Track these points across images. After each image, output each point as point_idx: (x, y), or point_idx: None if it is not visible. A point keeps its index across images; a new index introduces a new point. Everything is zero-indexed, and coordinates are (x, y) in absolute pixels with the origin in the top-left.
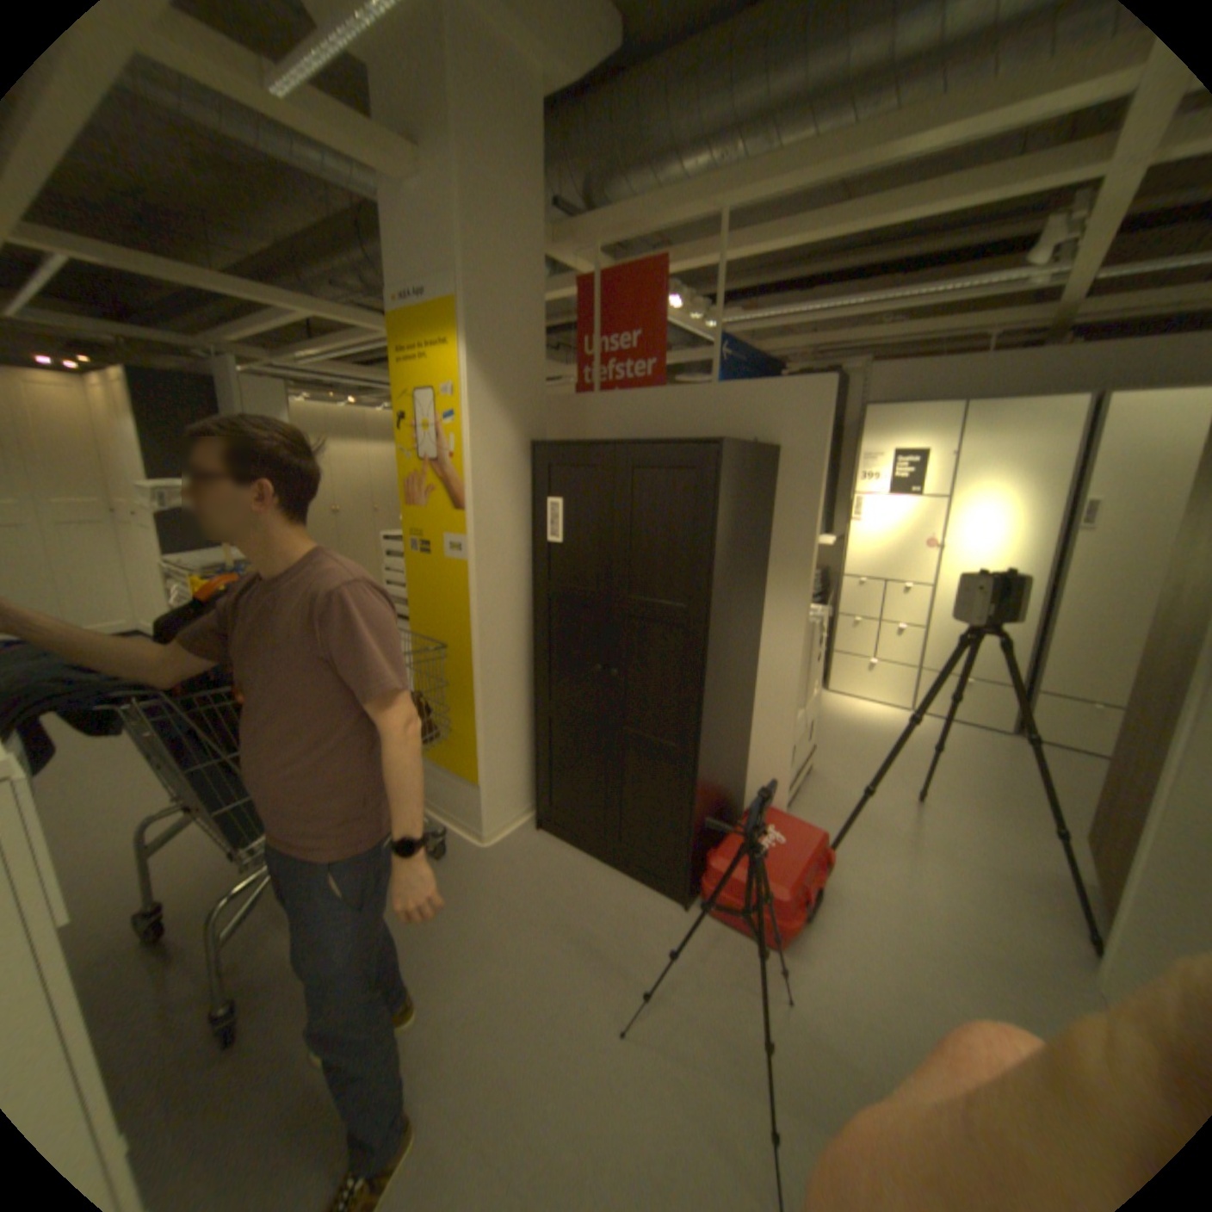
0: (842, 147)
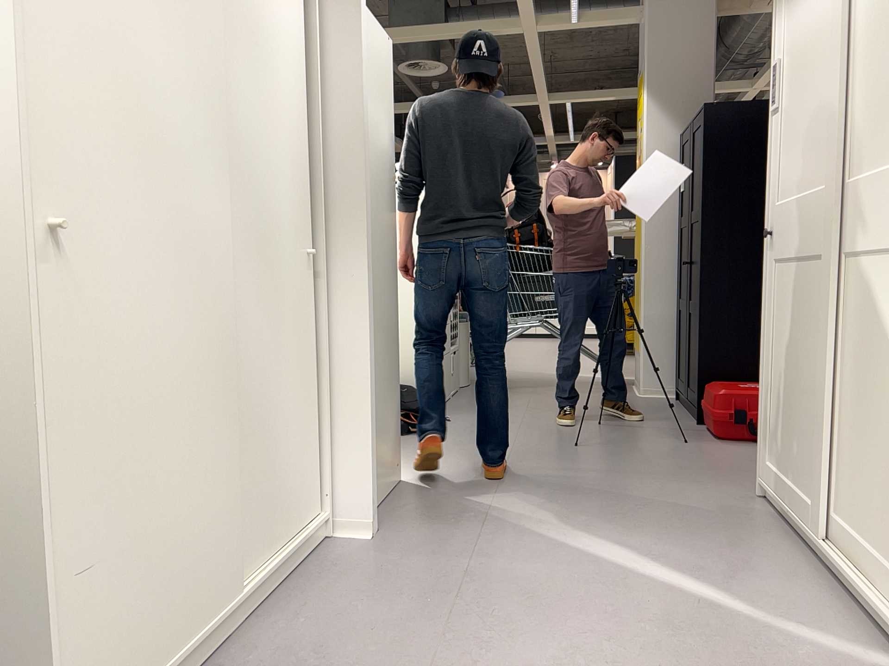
0: None
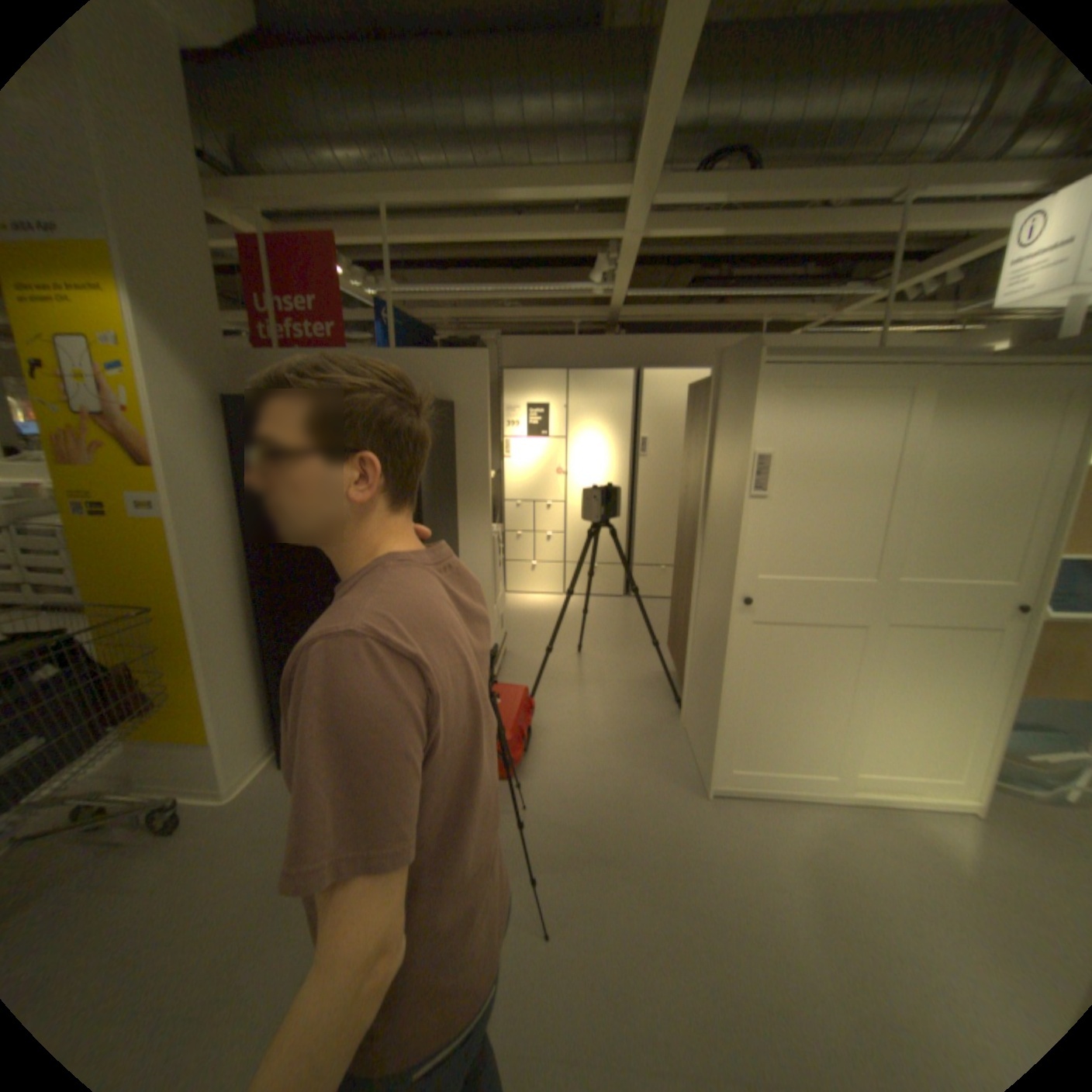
0: (466, 177)
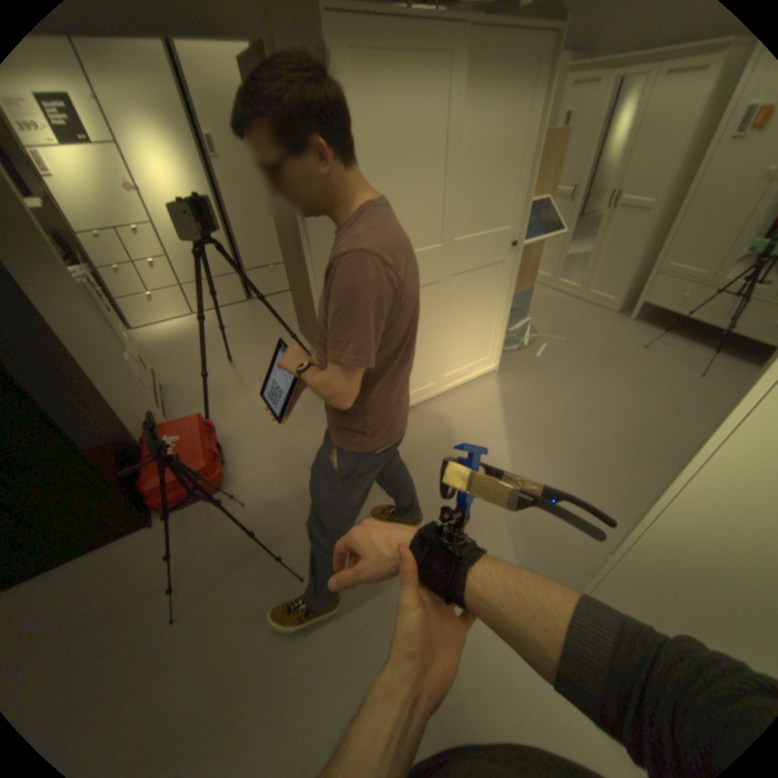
0: None
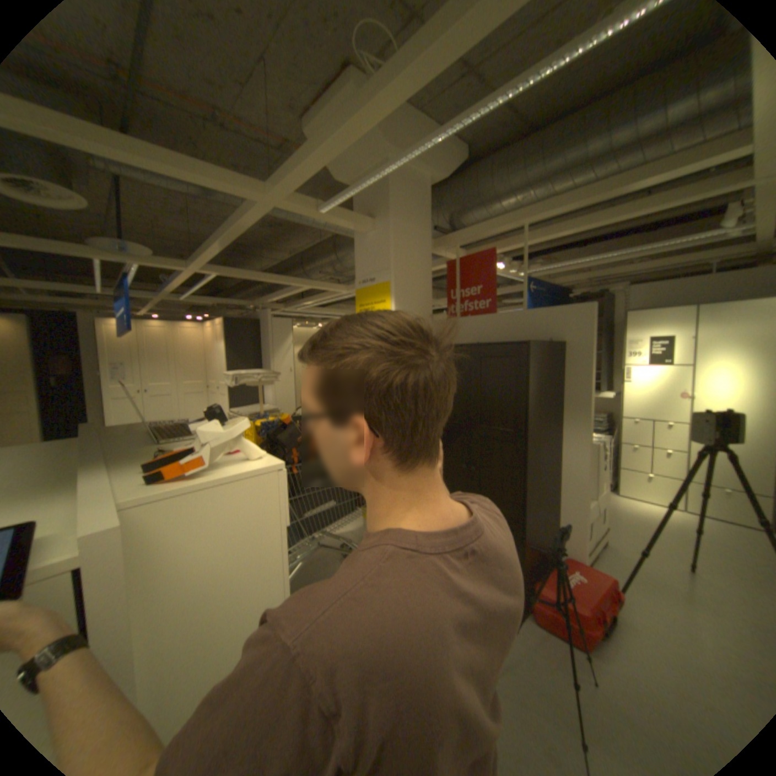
0: (589, 188)
